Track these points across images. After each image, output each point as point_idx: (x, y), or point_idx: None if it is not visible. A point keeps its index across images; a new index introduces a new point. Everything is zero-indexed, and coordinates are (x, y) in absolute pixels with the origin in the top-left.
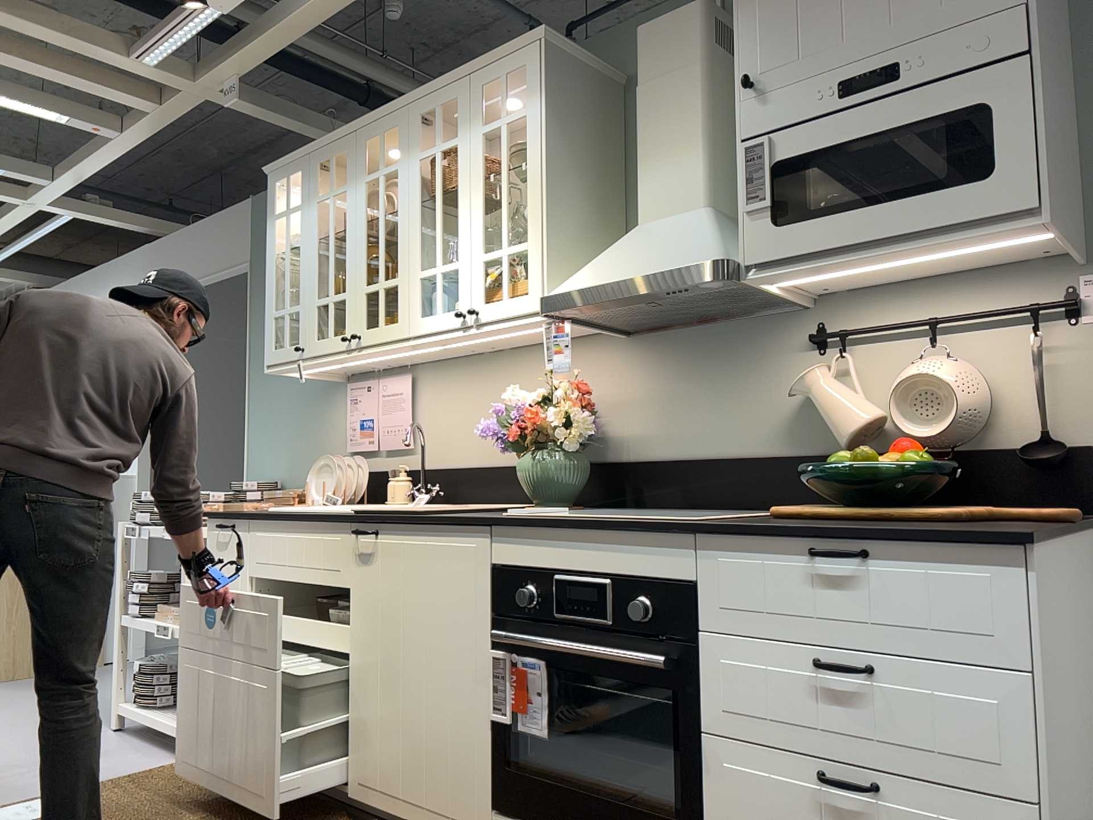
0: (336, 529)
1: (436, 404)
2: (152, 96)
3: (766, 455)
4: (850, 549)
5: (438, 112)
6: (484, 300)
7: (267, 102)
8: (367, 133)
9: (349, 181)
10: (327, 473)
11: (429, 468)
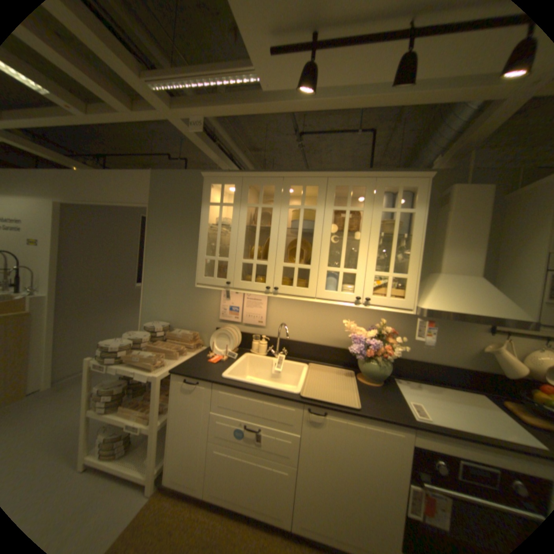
0: (292, 404)
1: (282, 309)
2: (126, 101)
3: (462, 368)
4: None
5: (351, 189)
6: (373, 294)
7: (197, 130)
8: (293, 180)
9: (276, 202)
10: (223, 336)
11: (275, 336)
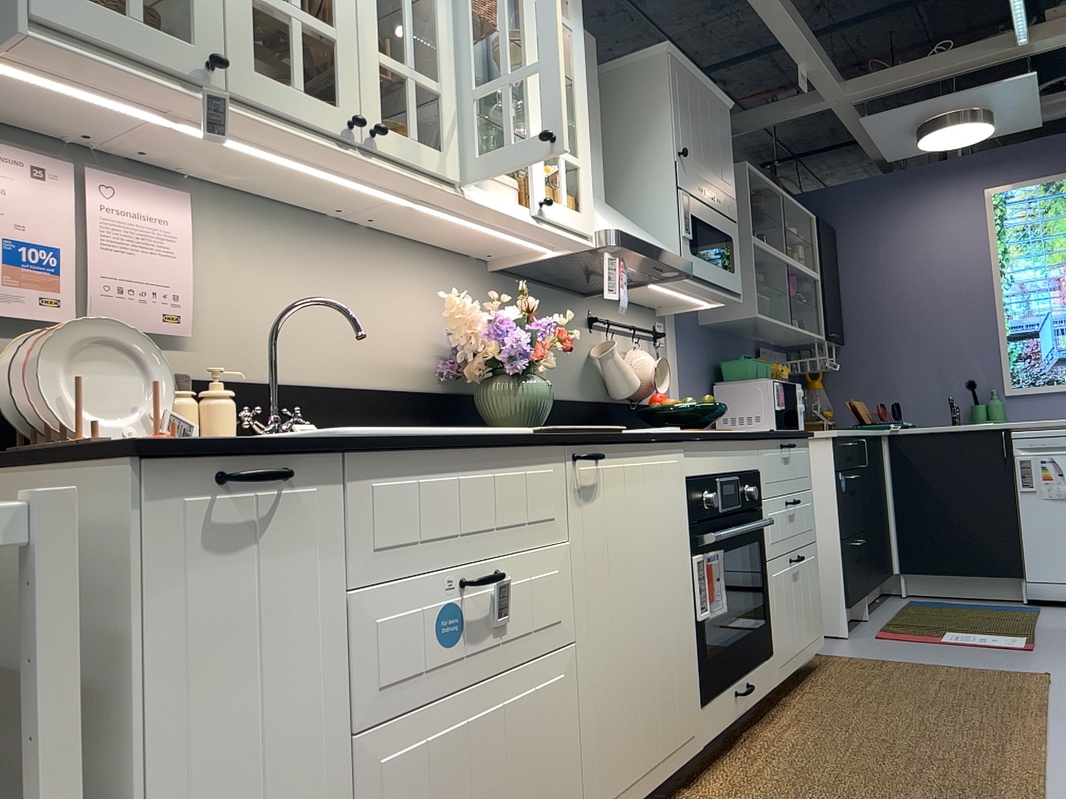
0: (546, 456)
1: (239, 268)
2: None
3: (575, 399)
4: (788, 443)
5: None
6: (547, 194)
7: None
8: None
9: None
10: (83, 361)
11: (227, 378)
